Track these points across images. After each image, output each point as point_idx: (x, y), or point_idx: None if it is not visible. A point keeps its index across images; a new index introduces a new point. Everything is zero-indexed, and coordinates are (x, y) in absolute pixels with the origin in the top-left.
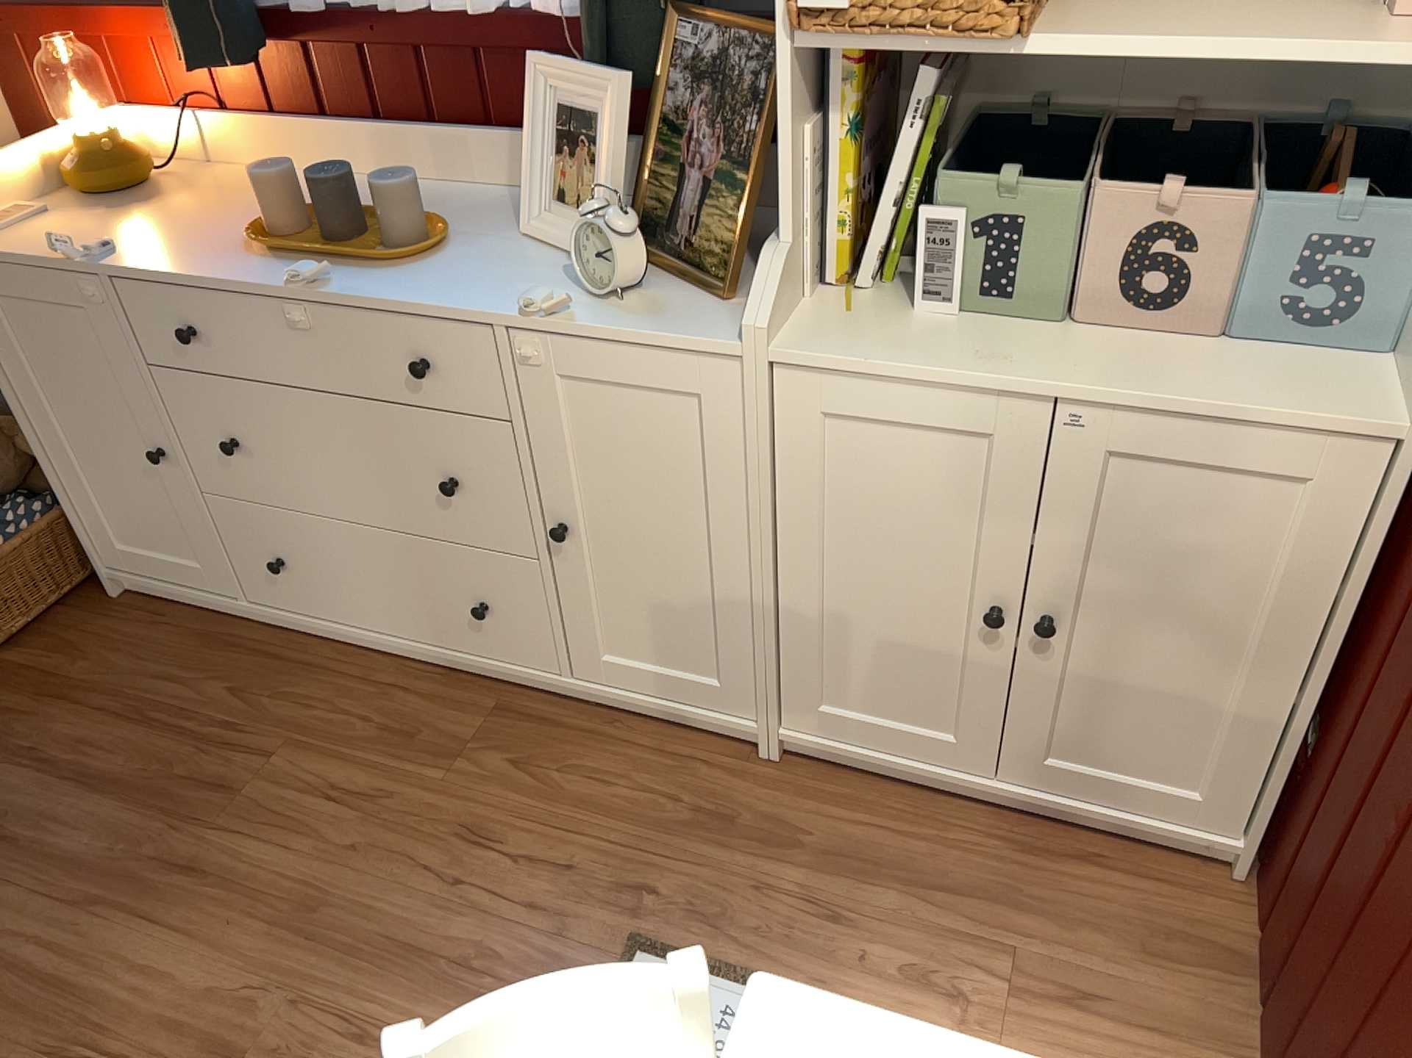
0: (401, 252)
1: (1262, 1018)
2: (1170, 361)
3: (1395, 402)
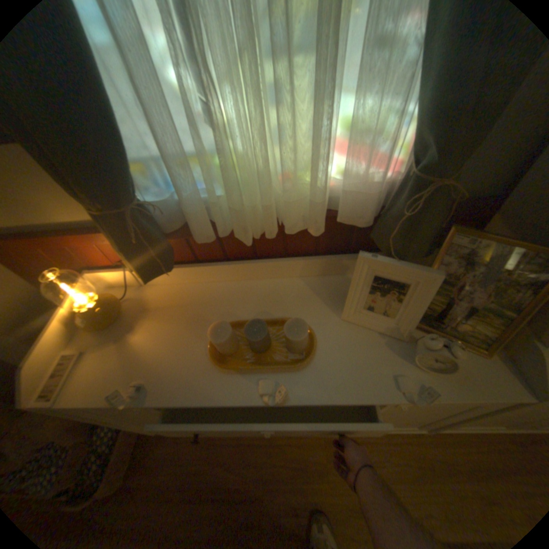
0: (310, 361)
1: None
2: None
3: None
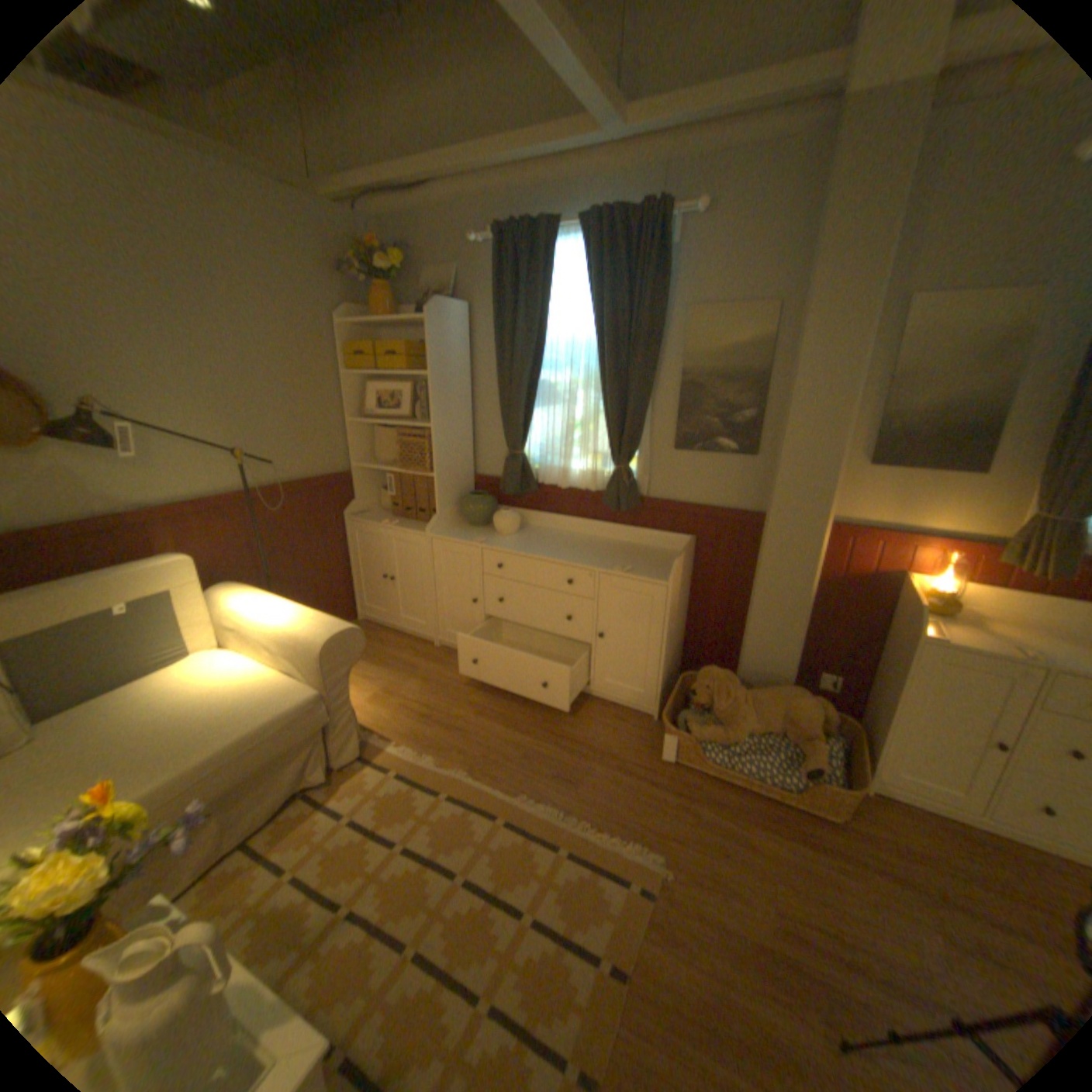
0: None
1: None
2: None
3: None
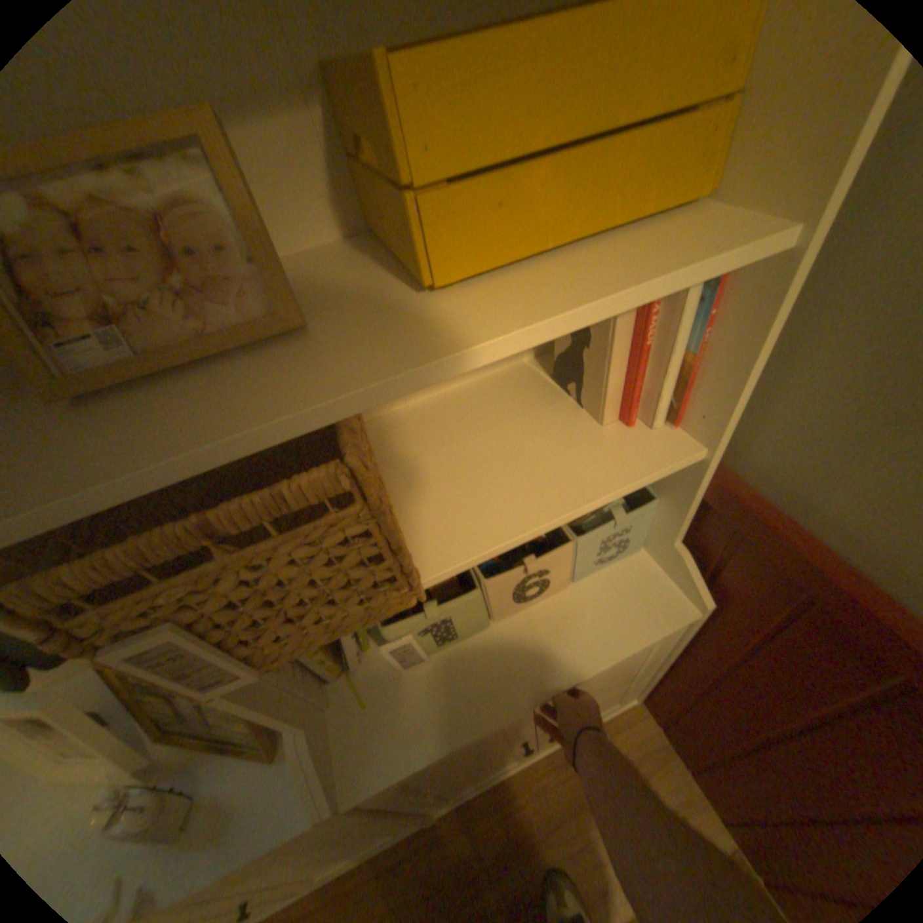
0: None
1: (694, 782)
2: (565, 631)
3: (682, 600)
